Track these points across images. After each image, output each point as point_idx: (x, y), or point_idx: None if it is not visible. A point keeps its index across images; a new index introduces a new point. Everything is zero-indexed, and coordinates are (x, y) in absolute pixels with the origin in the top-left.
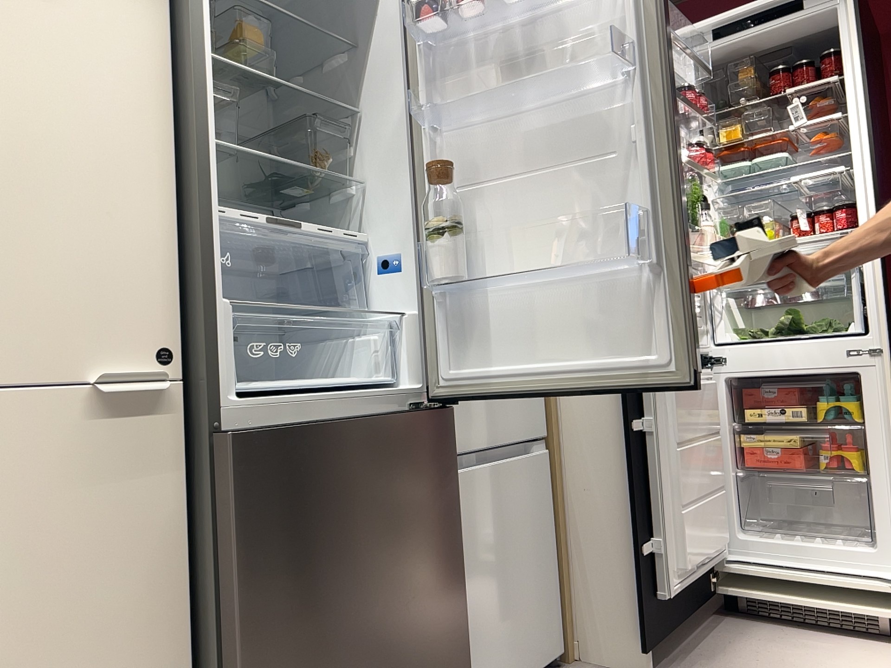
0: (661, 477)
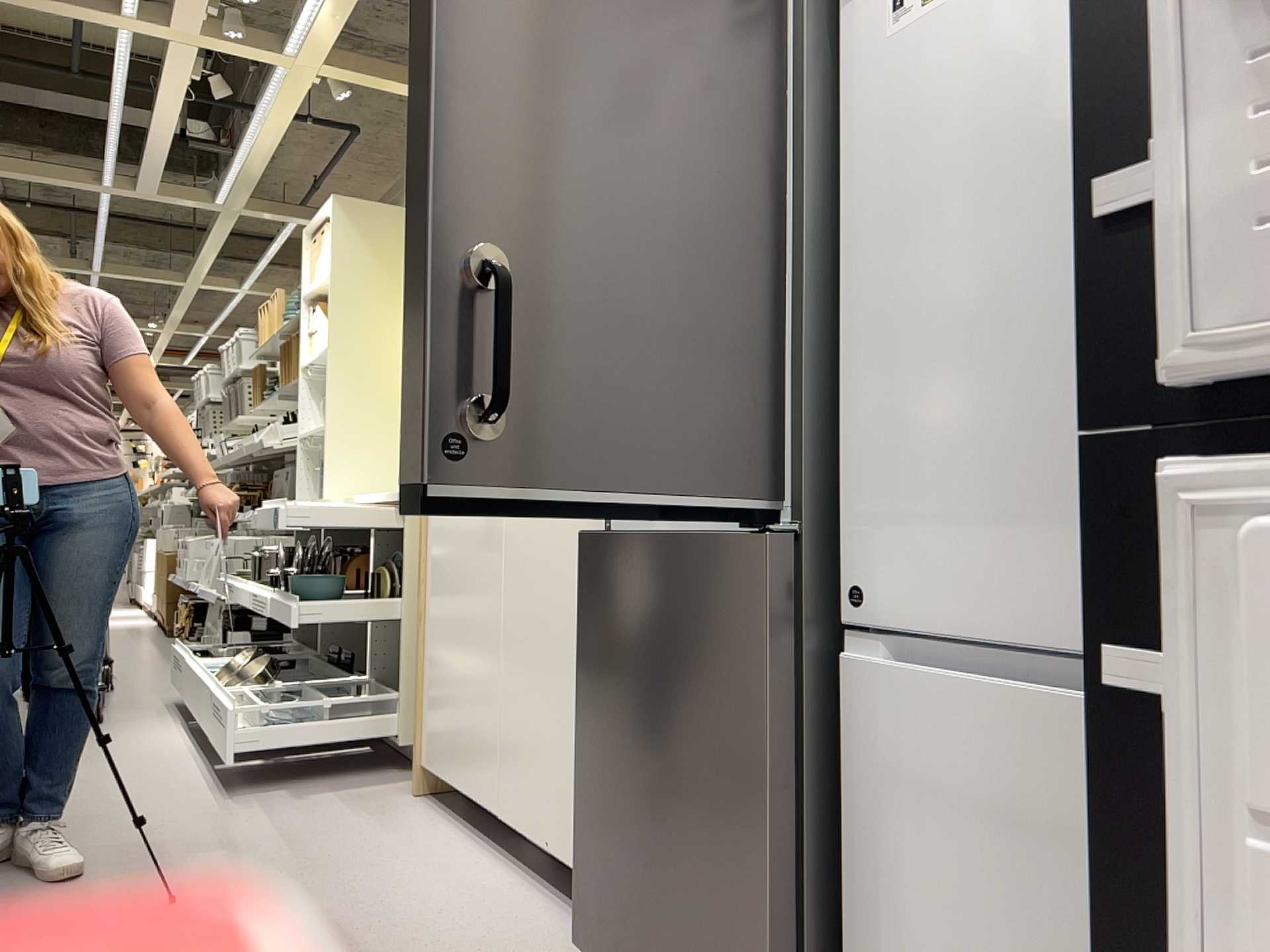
0: None
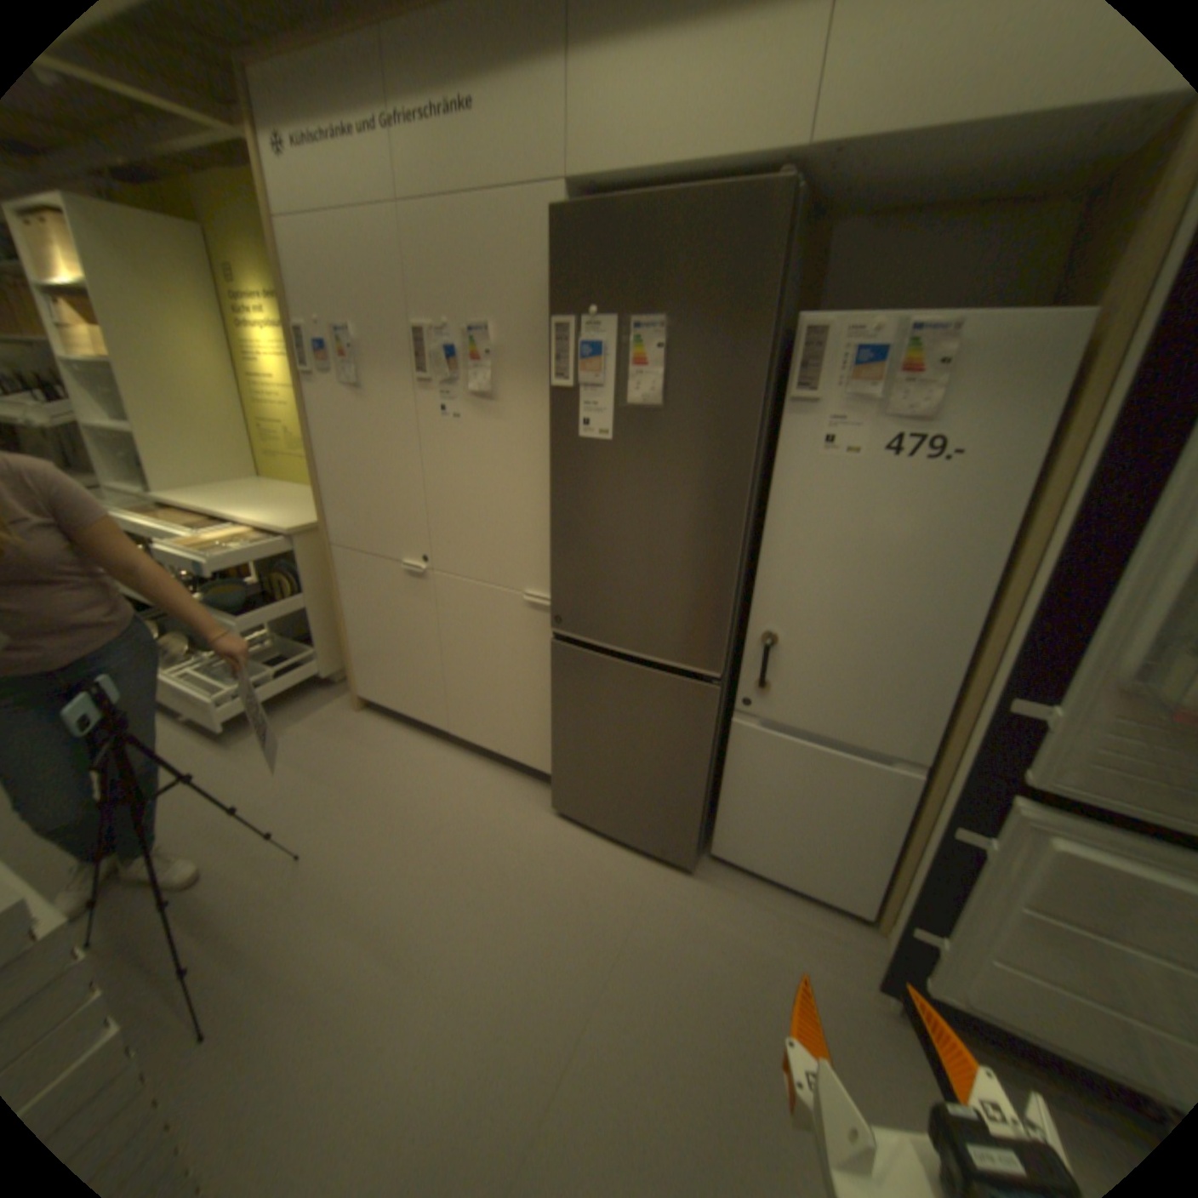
0: (979, 907)
